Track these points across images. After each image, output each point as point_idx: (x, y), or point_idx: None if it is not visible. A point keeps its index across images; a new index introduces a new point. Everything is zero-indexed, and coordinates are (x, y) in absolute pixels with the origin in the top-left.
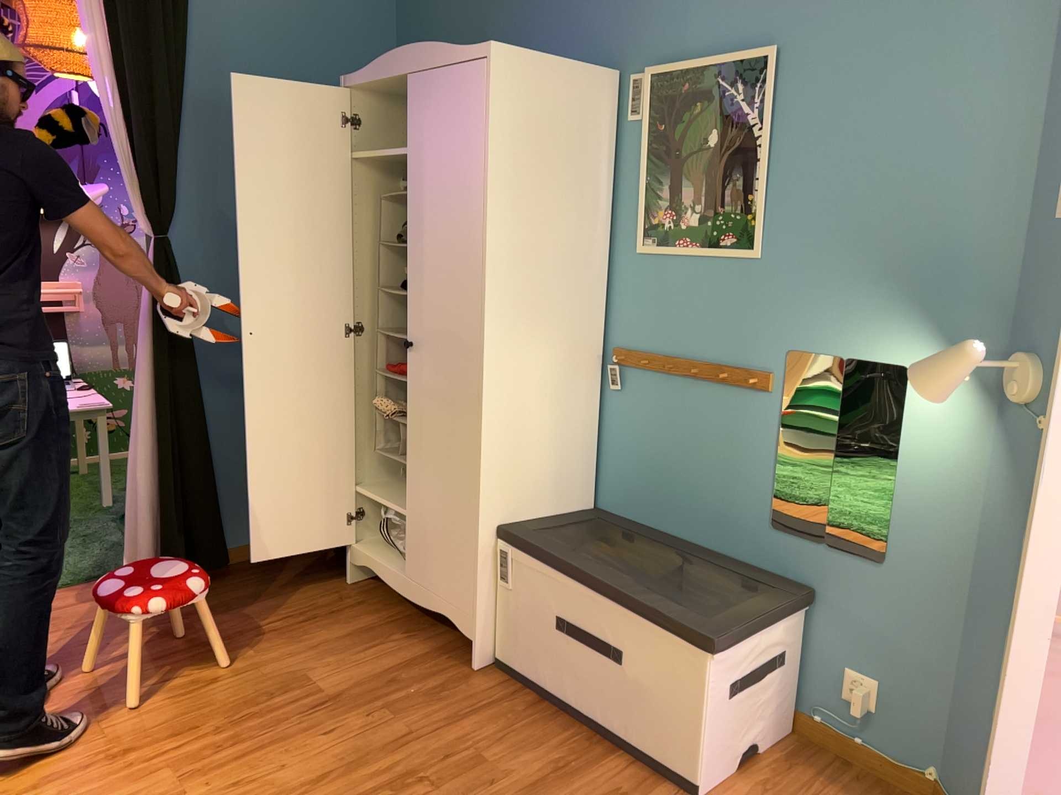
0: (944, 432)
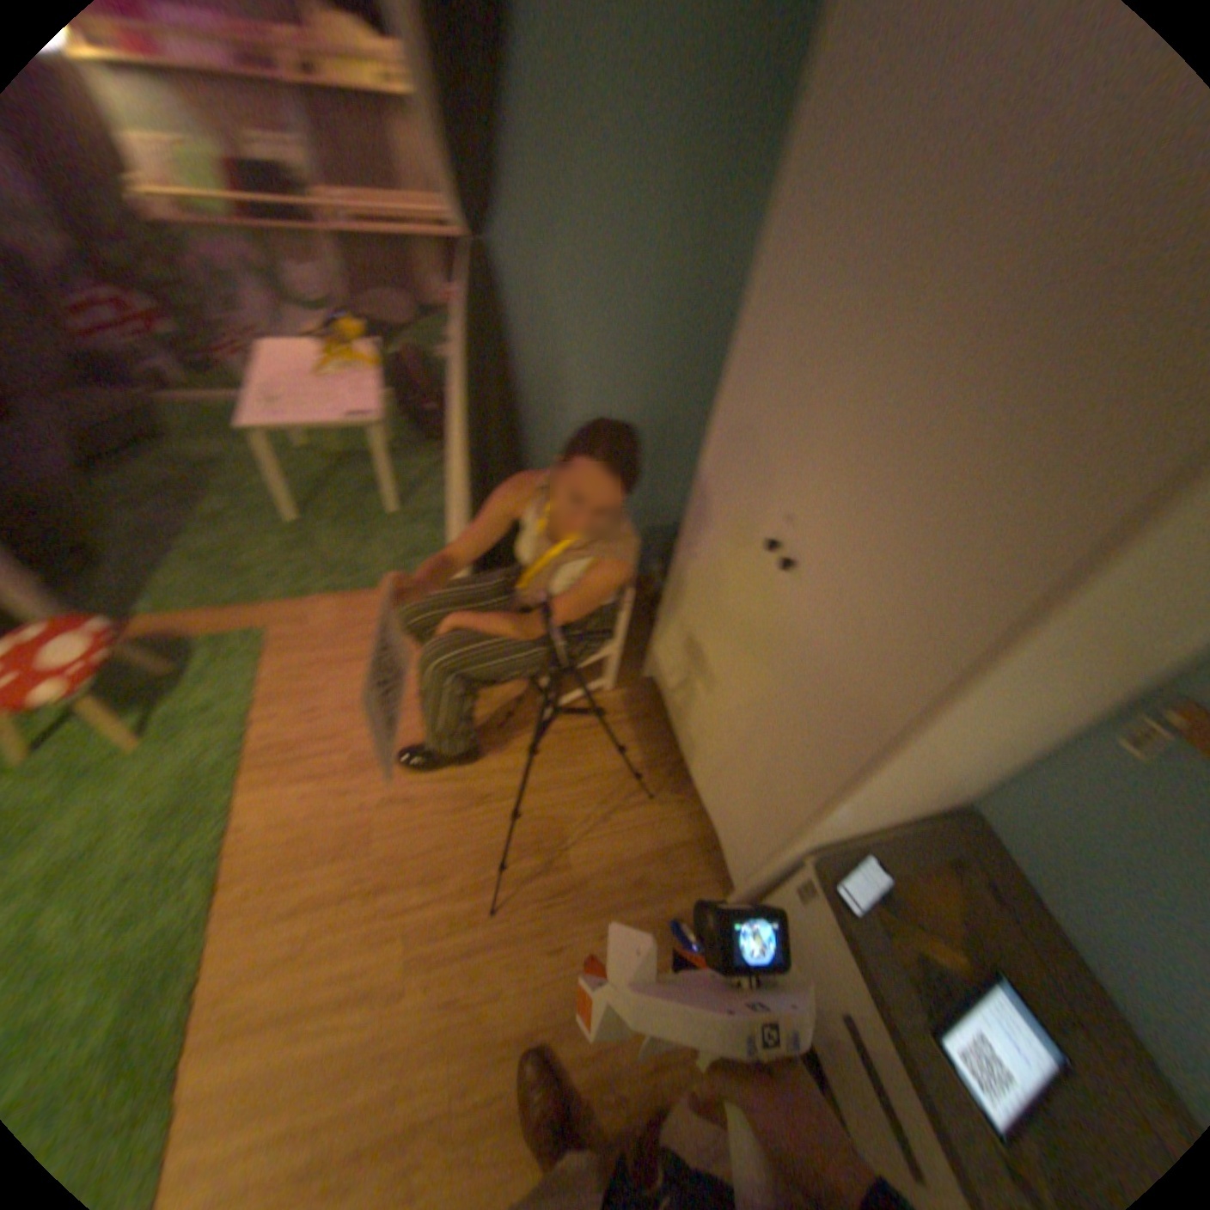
0: None
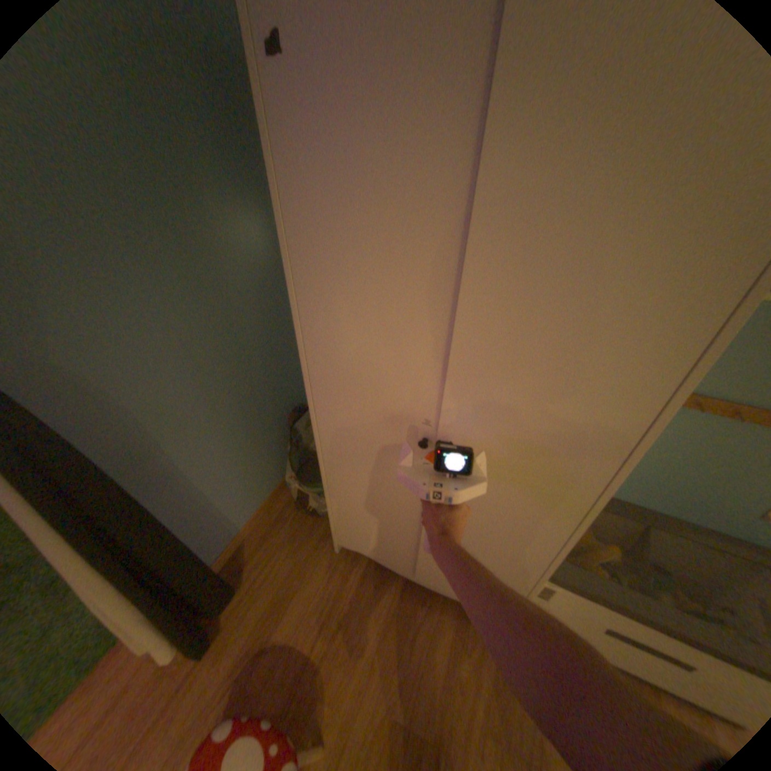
0: None
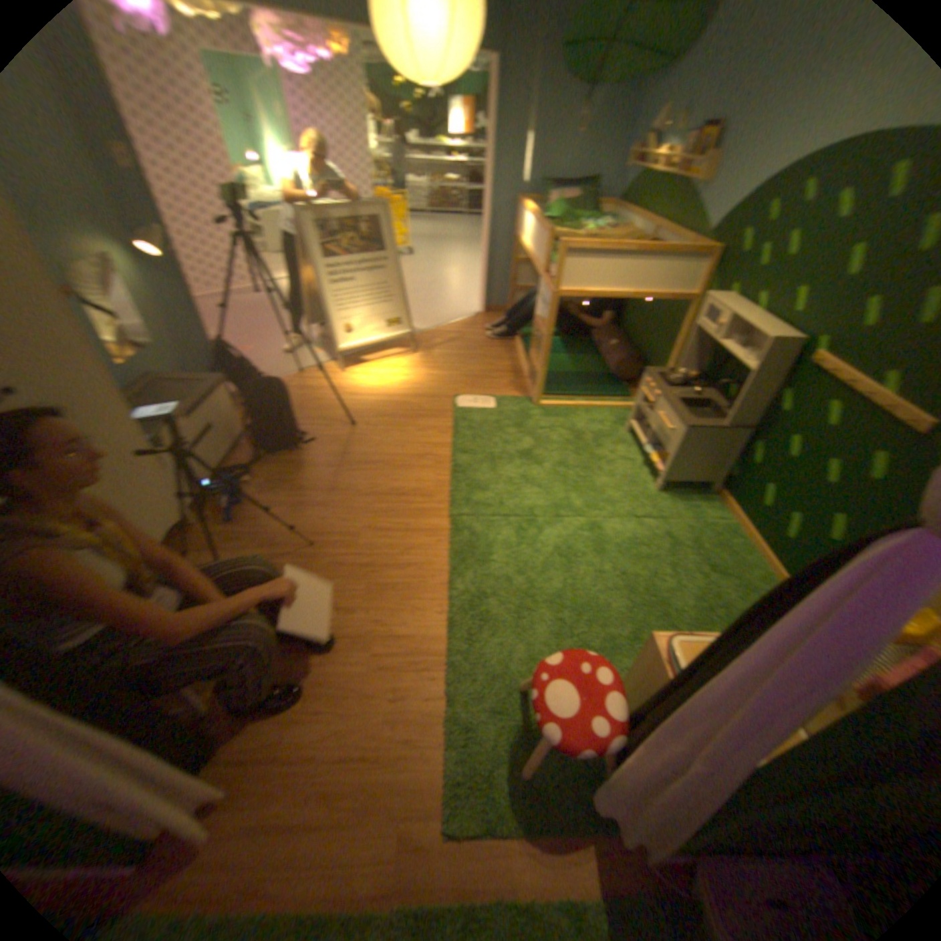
0: (134, 276)
